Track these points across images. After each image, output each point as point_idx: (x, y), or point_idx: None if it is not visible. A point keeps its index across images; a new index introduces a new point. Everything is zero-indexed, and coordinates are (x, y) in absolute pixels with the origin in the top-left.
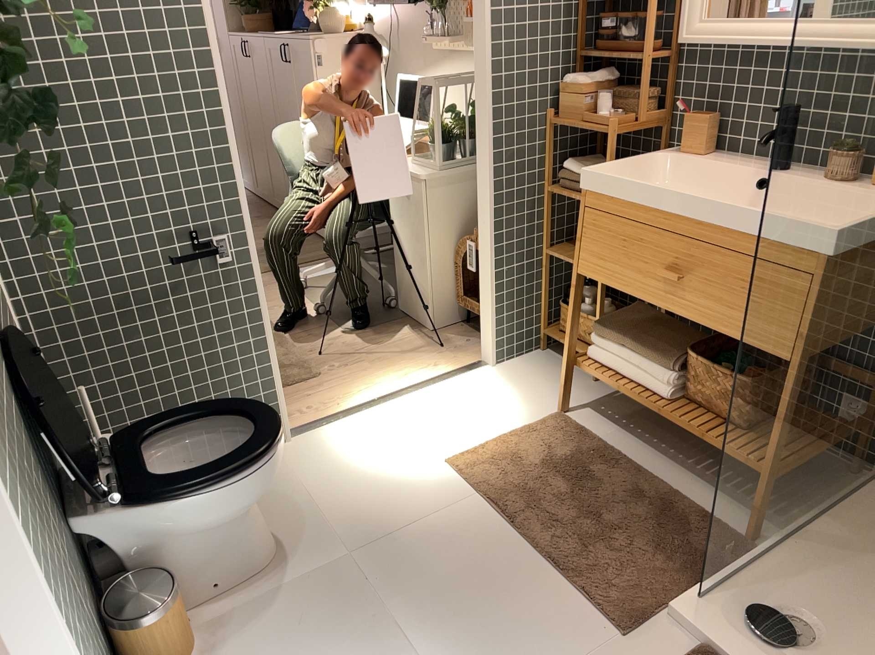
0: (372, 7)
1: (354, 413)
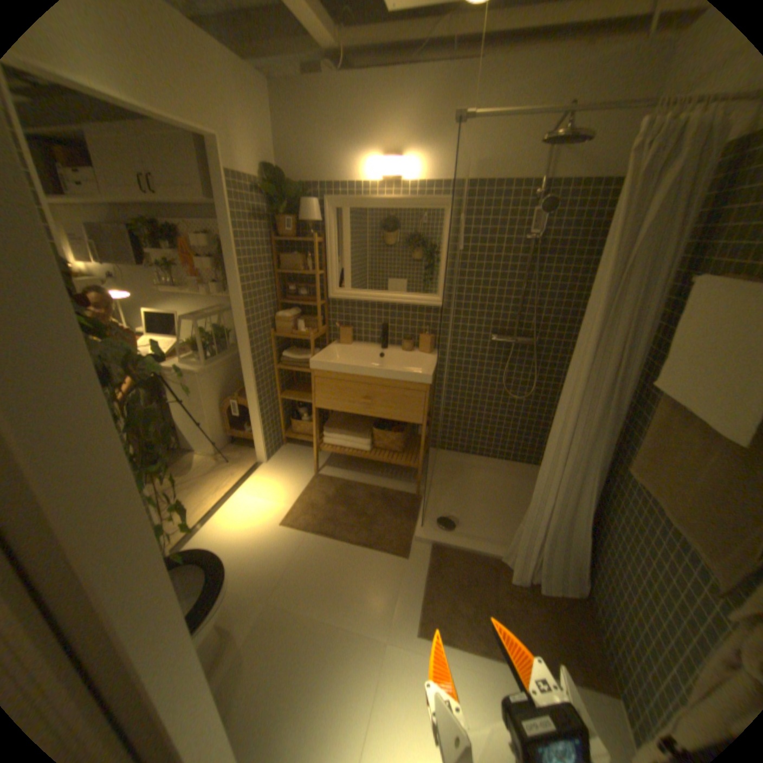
0: (98, 264)
1: (203, 524)
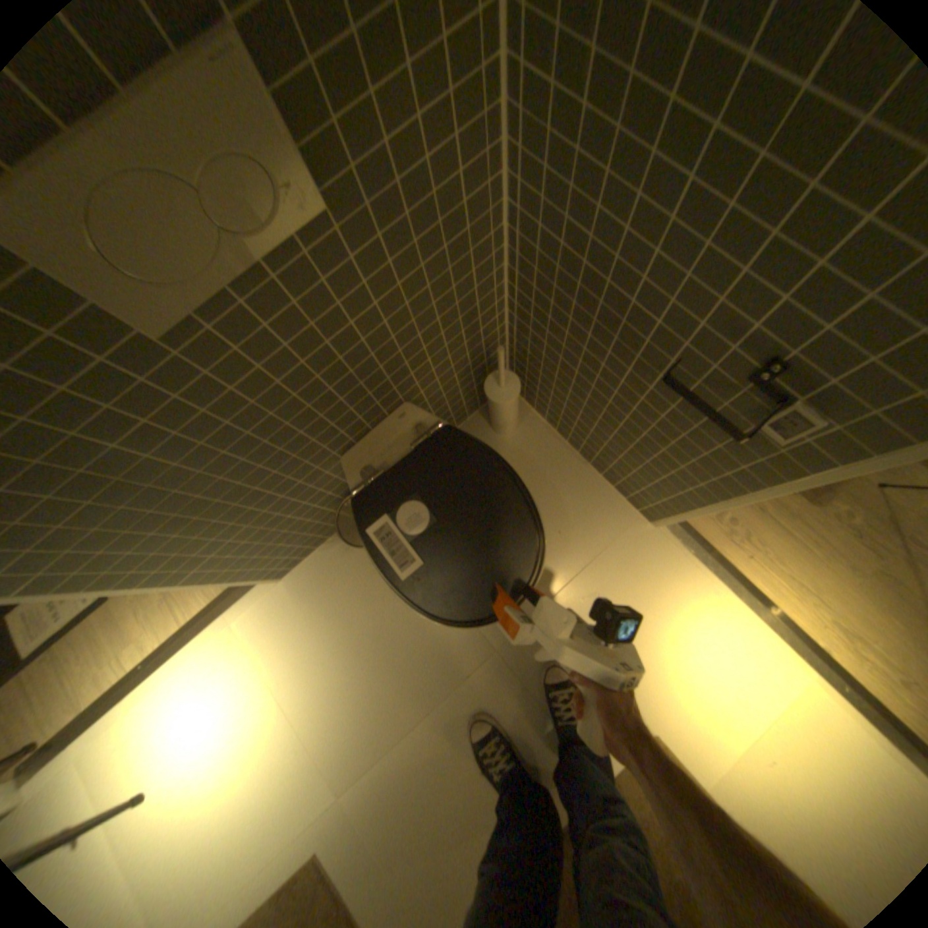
0: None
1: (732, 592)
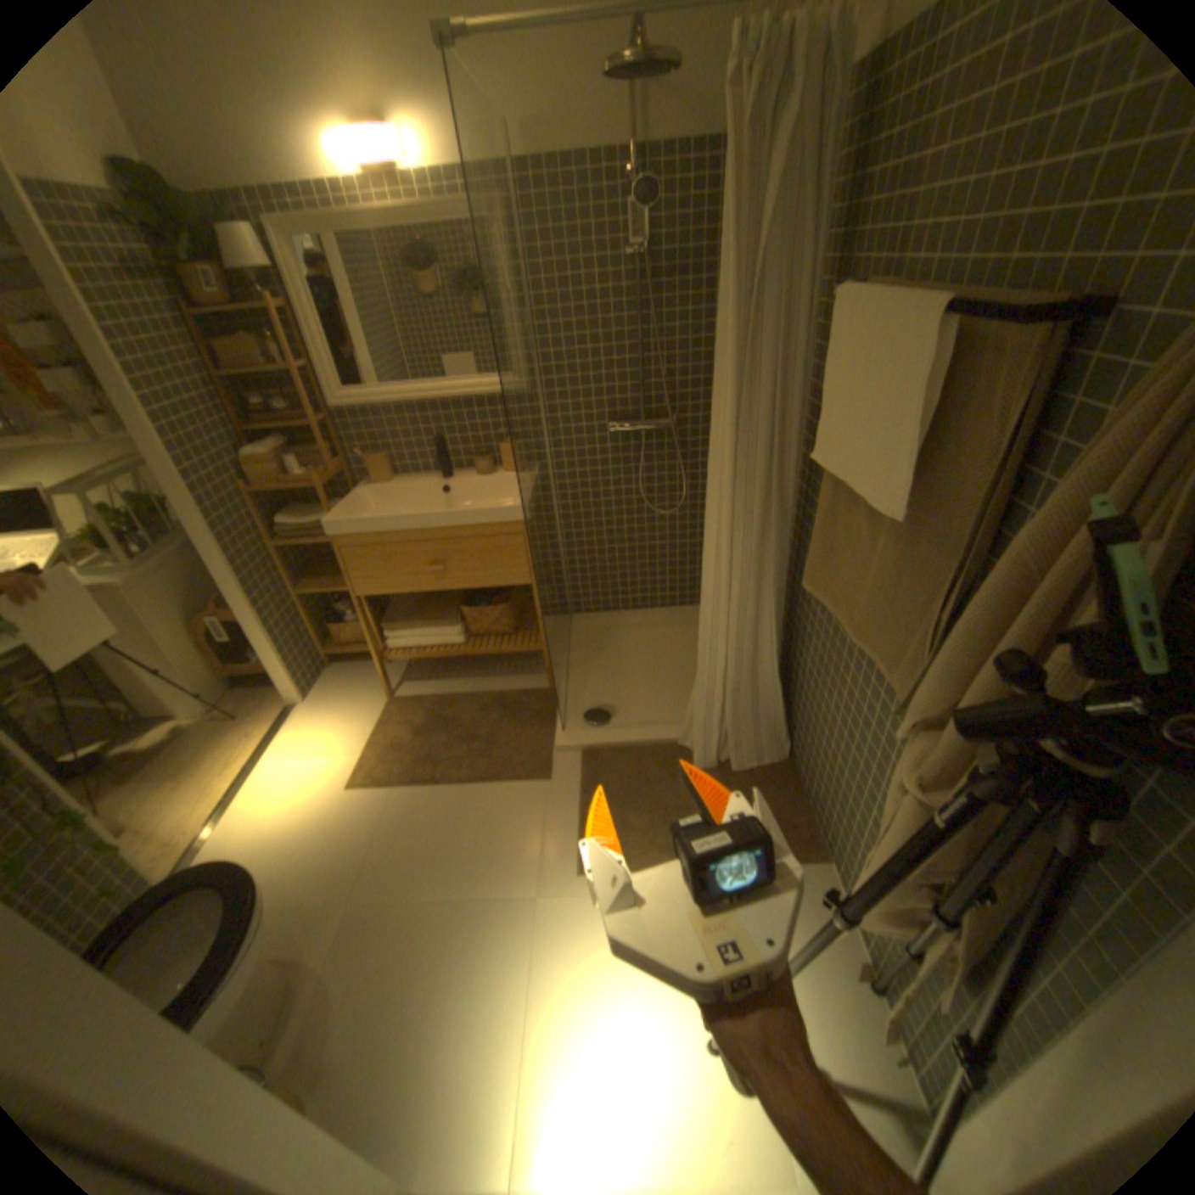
0: None
1: (215, 825)
